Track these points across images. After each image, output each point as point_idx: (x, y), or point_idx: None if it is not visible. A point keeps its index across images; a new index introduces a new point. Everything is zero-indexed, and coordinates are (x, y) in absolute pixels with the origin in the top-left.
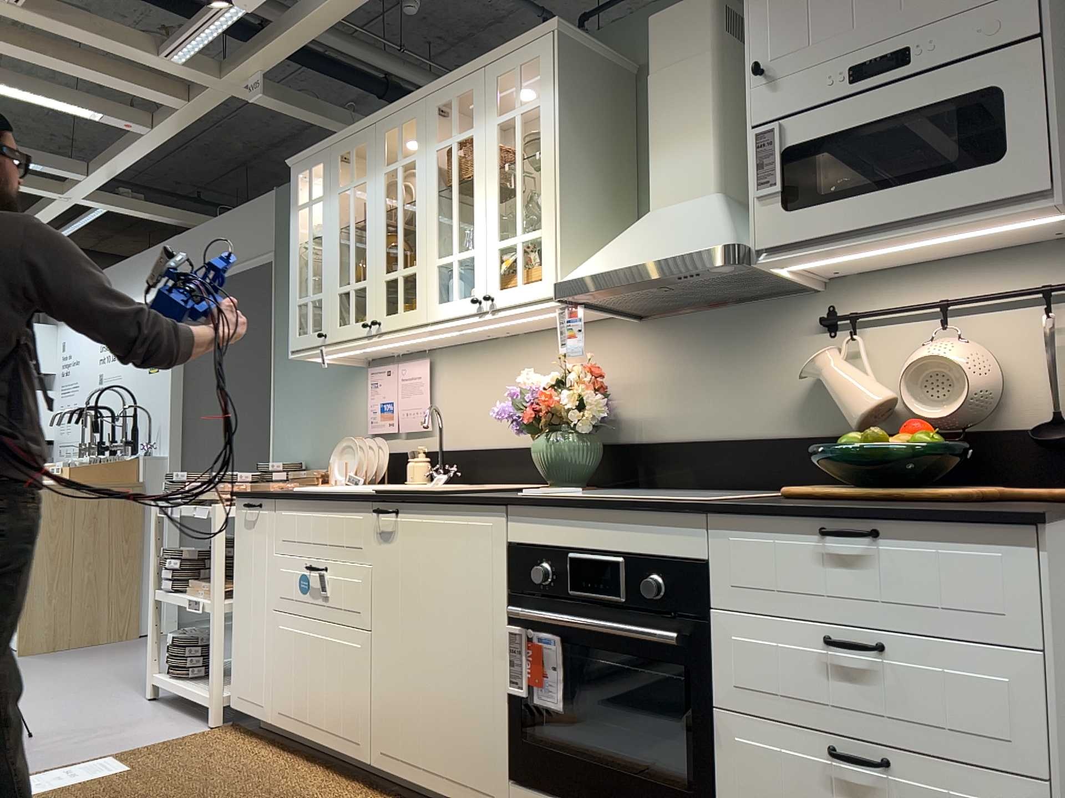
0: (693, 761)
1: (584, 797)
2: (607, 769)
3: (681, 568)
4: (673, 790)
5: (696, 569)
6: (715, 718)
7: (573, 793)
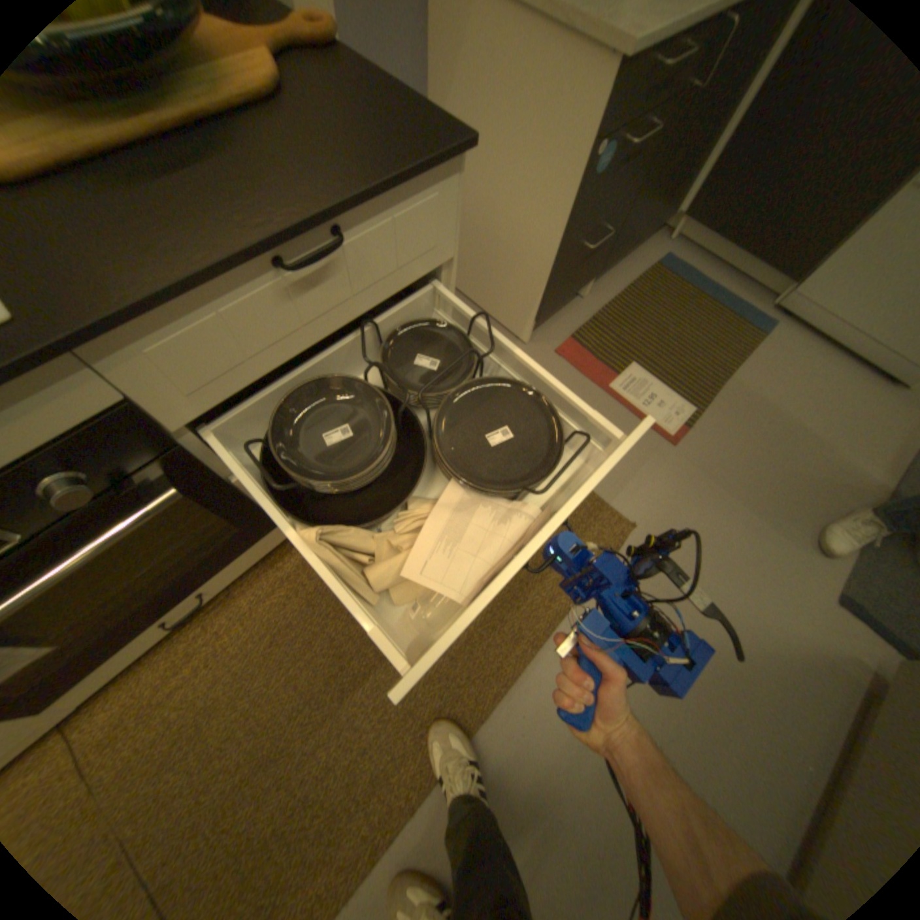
0: (228, 518)
1: (140, 625)
2: (149, 599)
3: (78, 438)
4: (223, 542)
5: (106, 419)
6: (233, 485)
7: (124, 637)
